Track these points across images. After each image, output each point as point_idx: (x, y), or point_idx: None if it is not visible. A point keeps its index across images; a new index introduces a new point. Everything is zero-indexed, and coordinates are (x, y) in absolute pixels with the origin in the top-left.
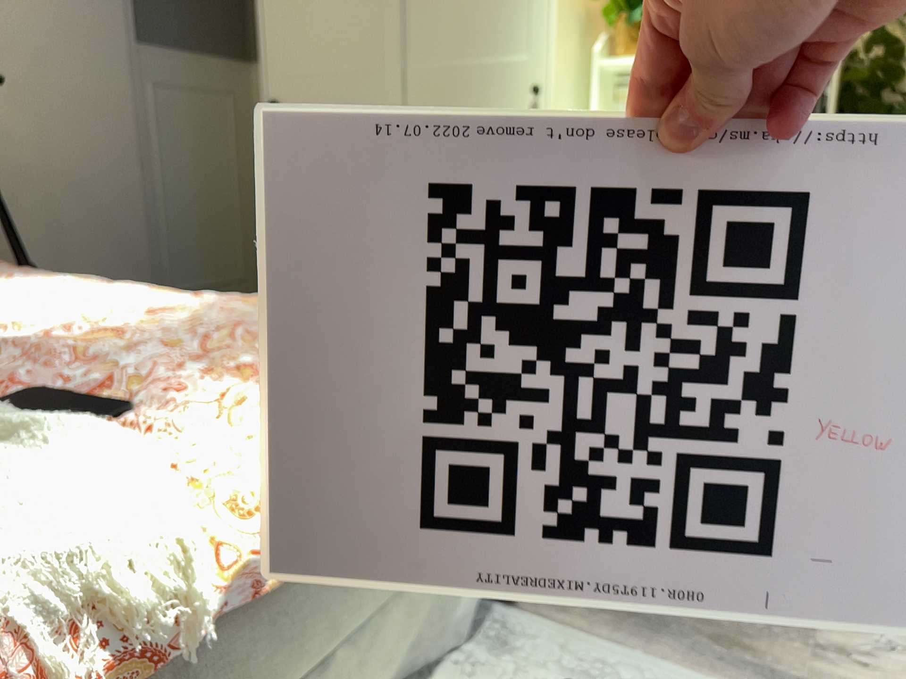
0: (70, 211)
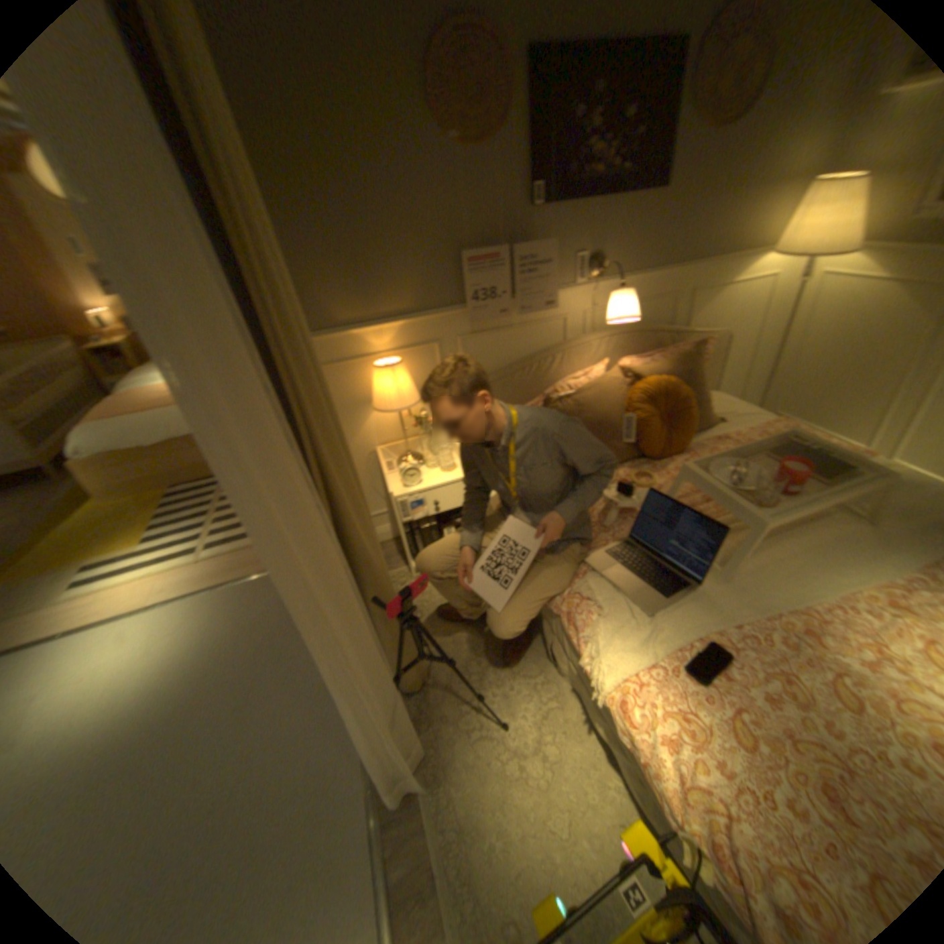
0: None
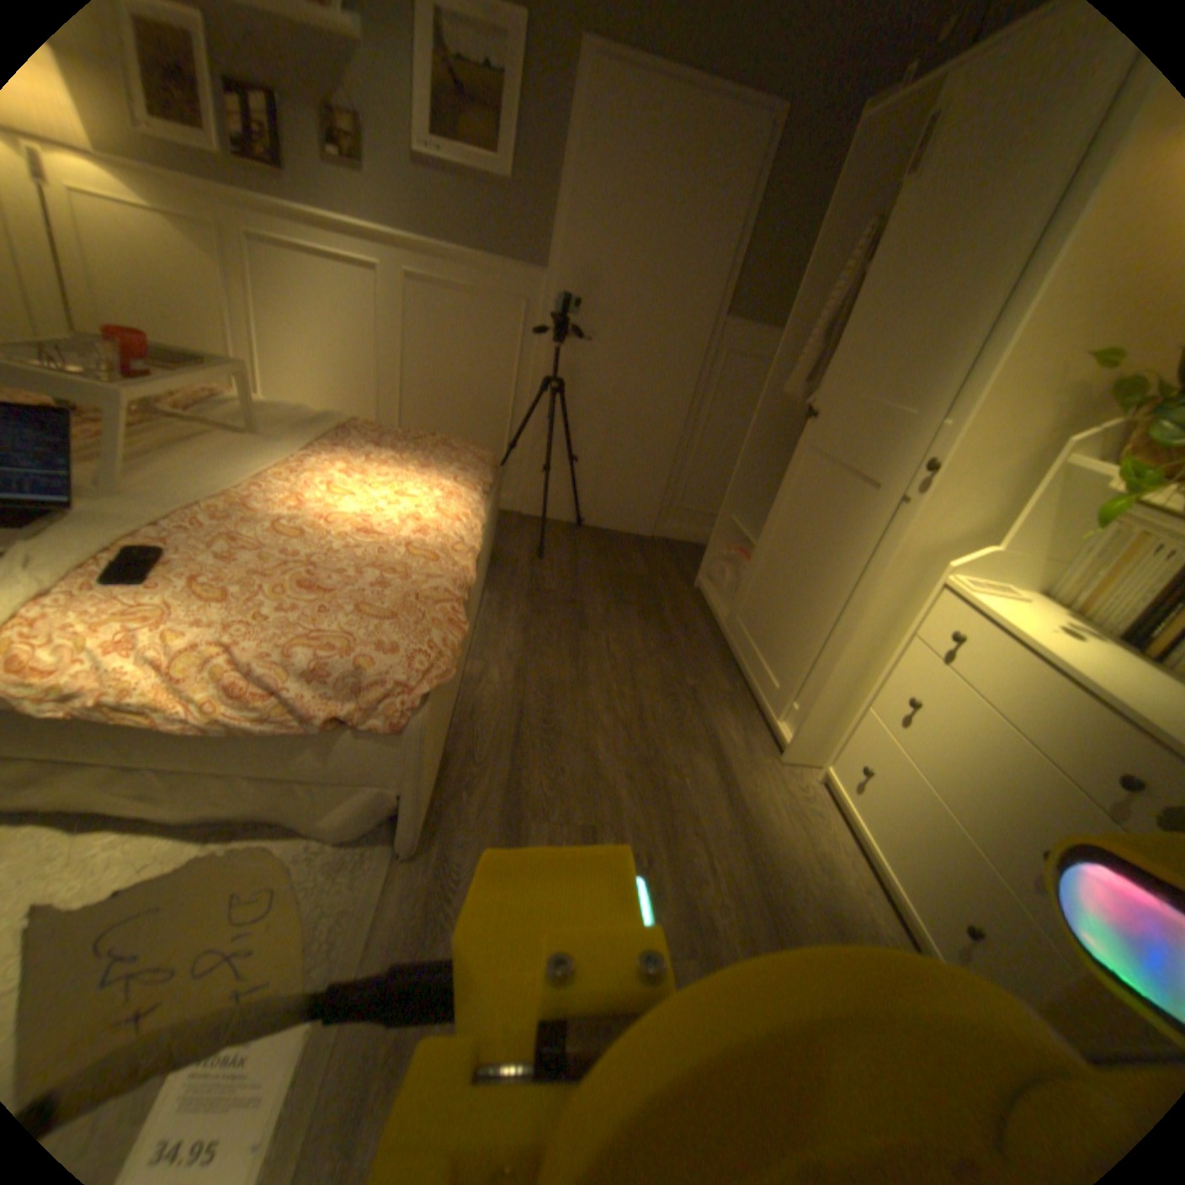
0: (621, 429)
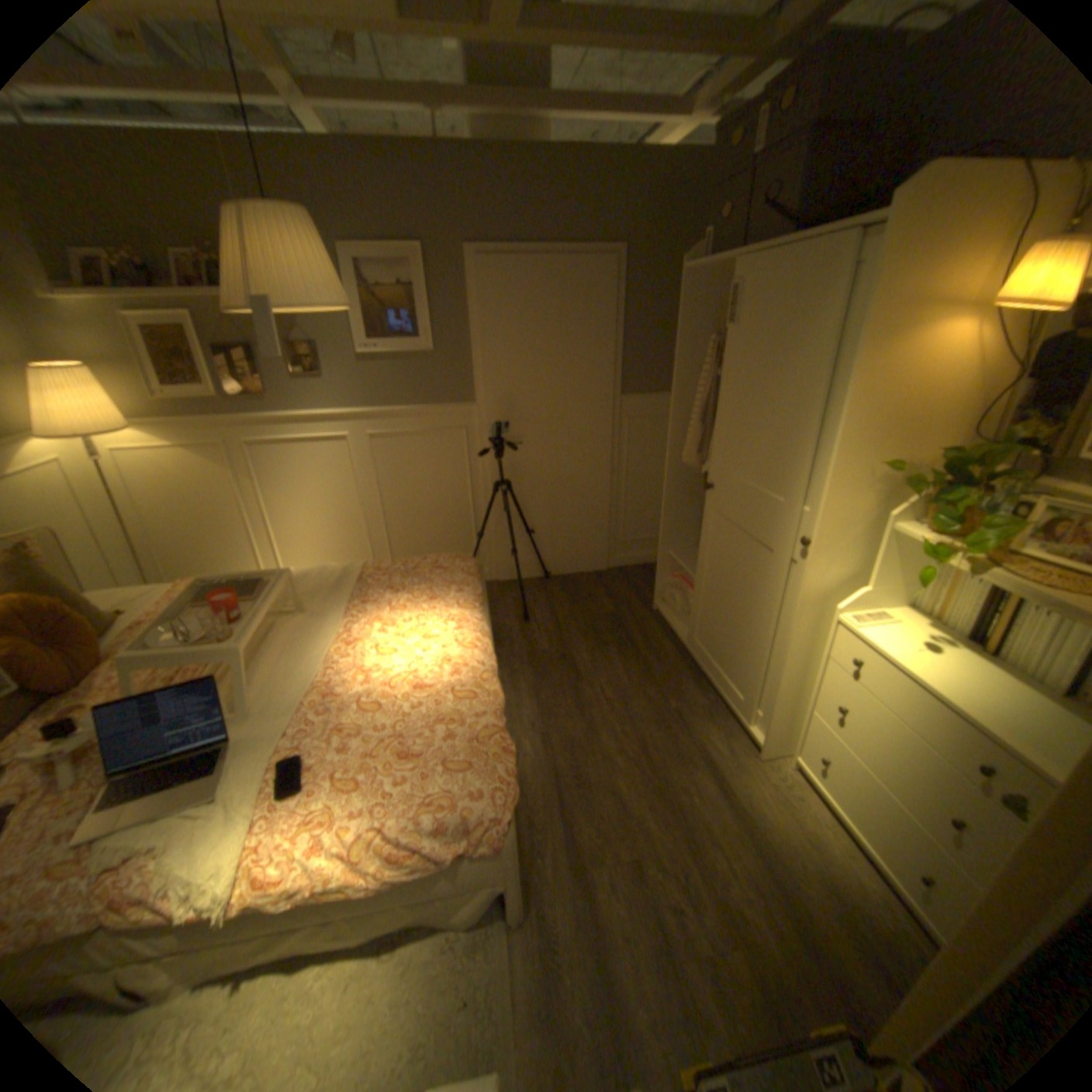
0: (562, 498)
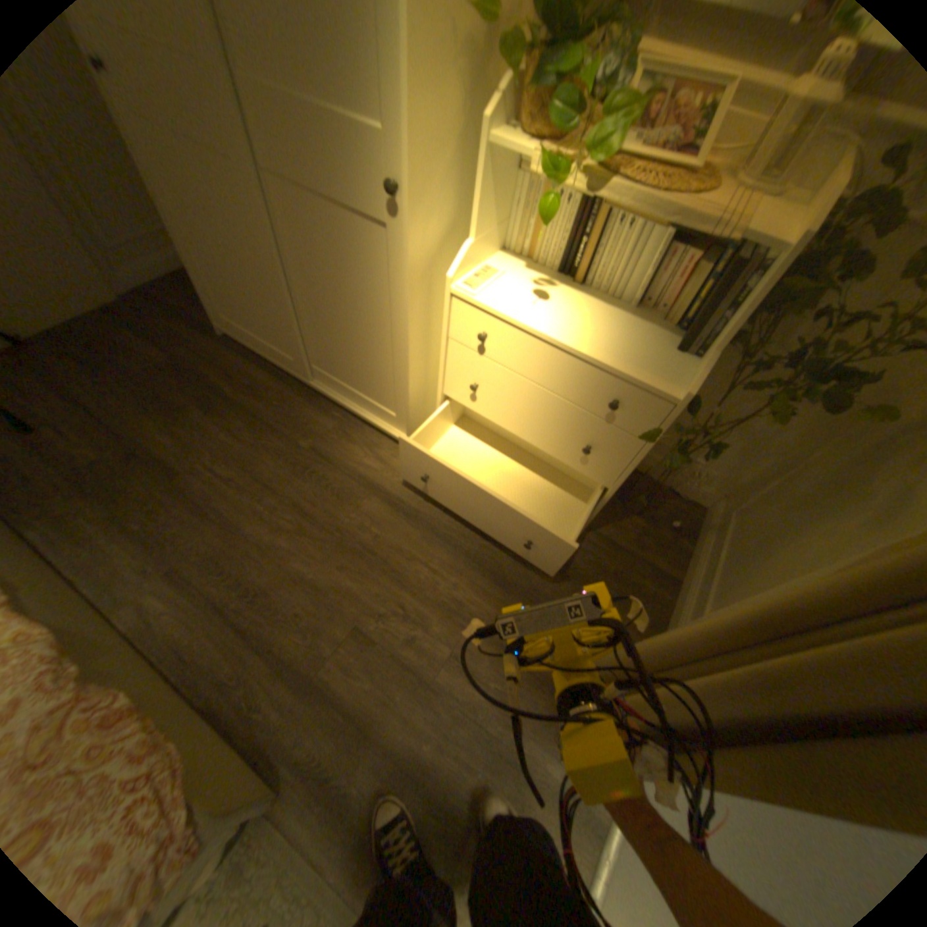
0: None
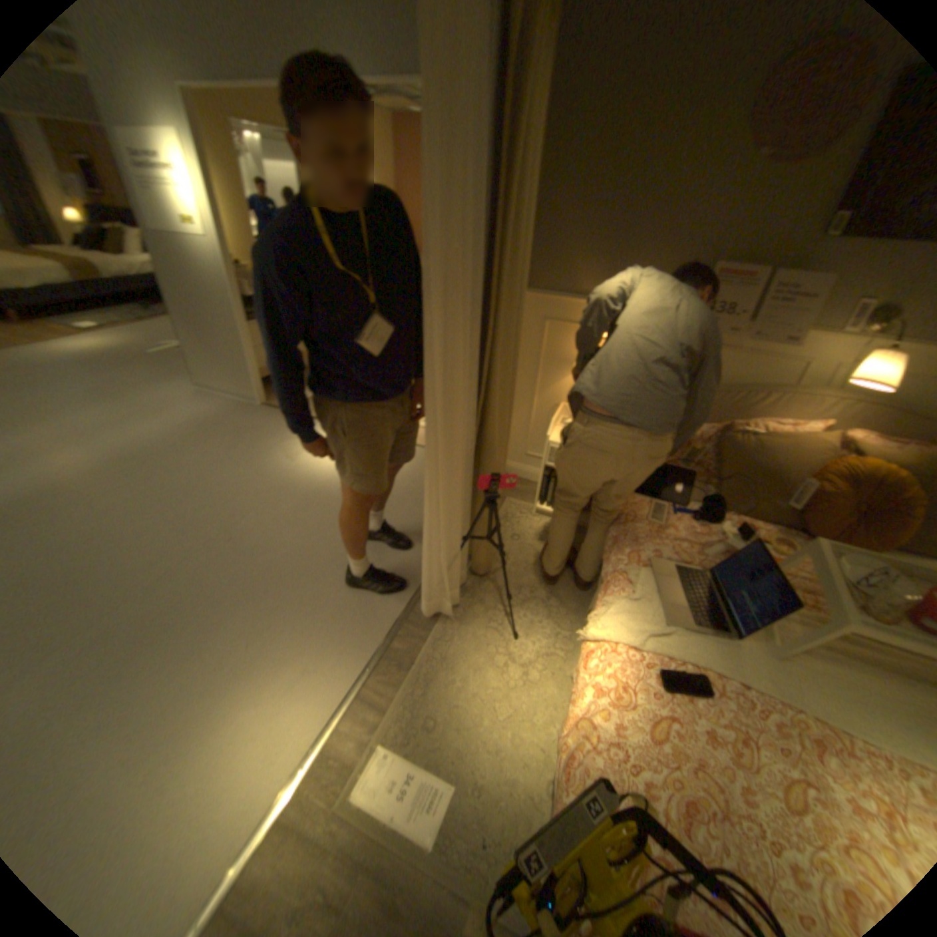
0: None
